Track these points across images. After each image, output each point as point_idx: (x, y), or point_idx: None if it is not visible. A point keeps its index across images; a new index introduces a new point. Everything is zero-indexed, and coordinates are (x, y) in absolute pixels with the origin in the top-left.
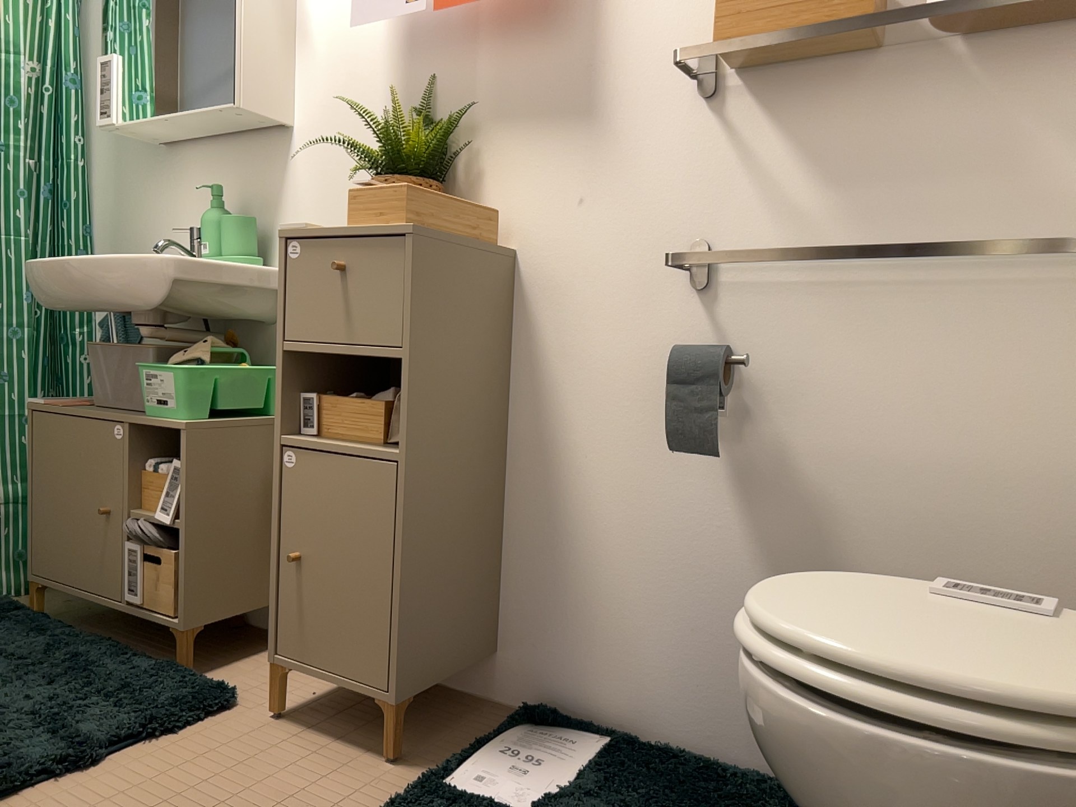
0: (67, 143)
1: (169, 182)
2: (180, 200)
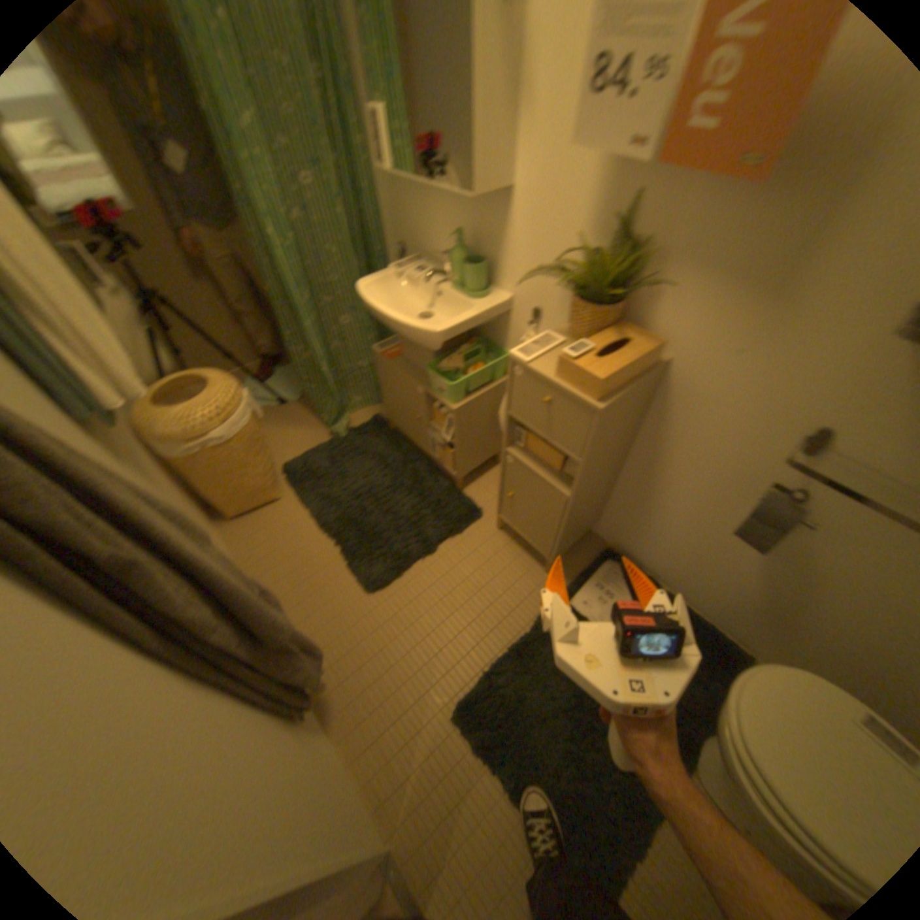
0: (353, 127)
1: (426, 191)
2: (435, 209)
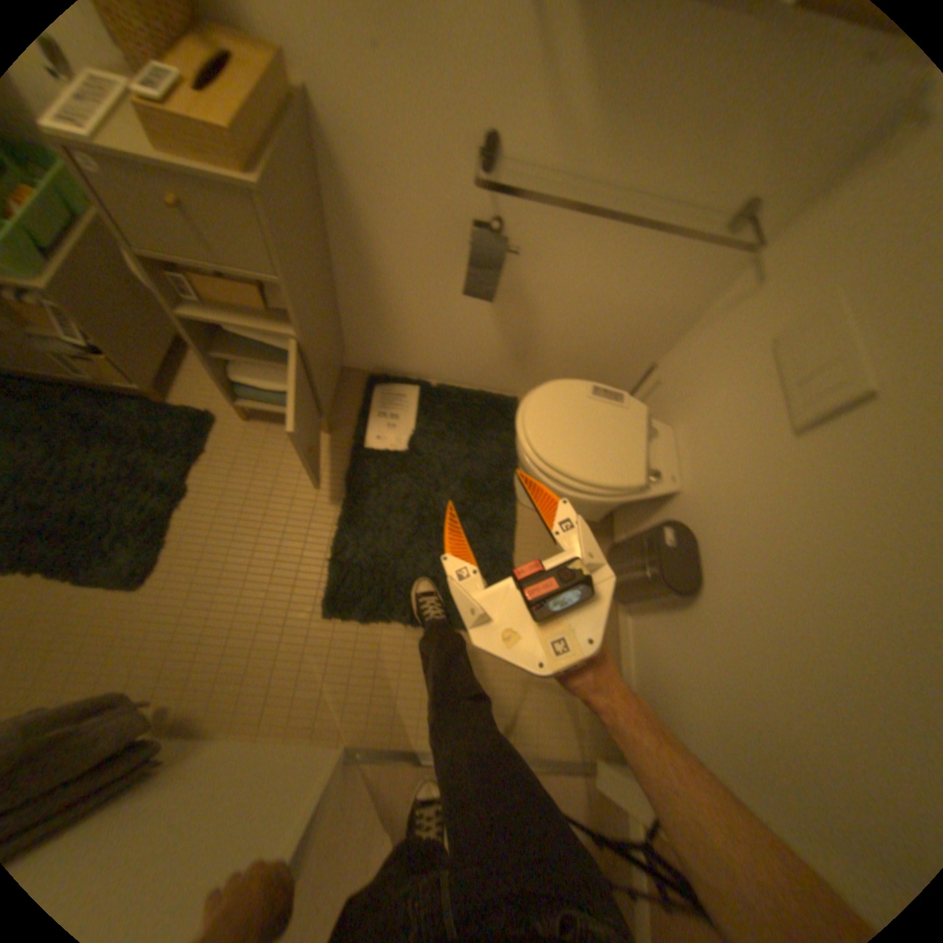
0: None
1: None
2: None
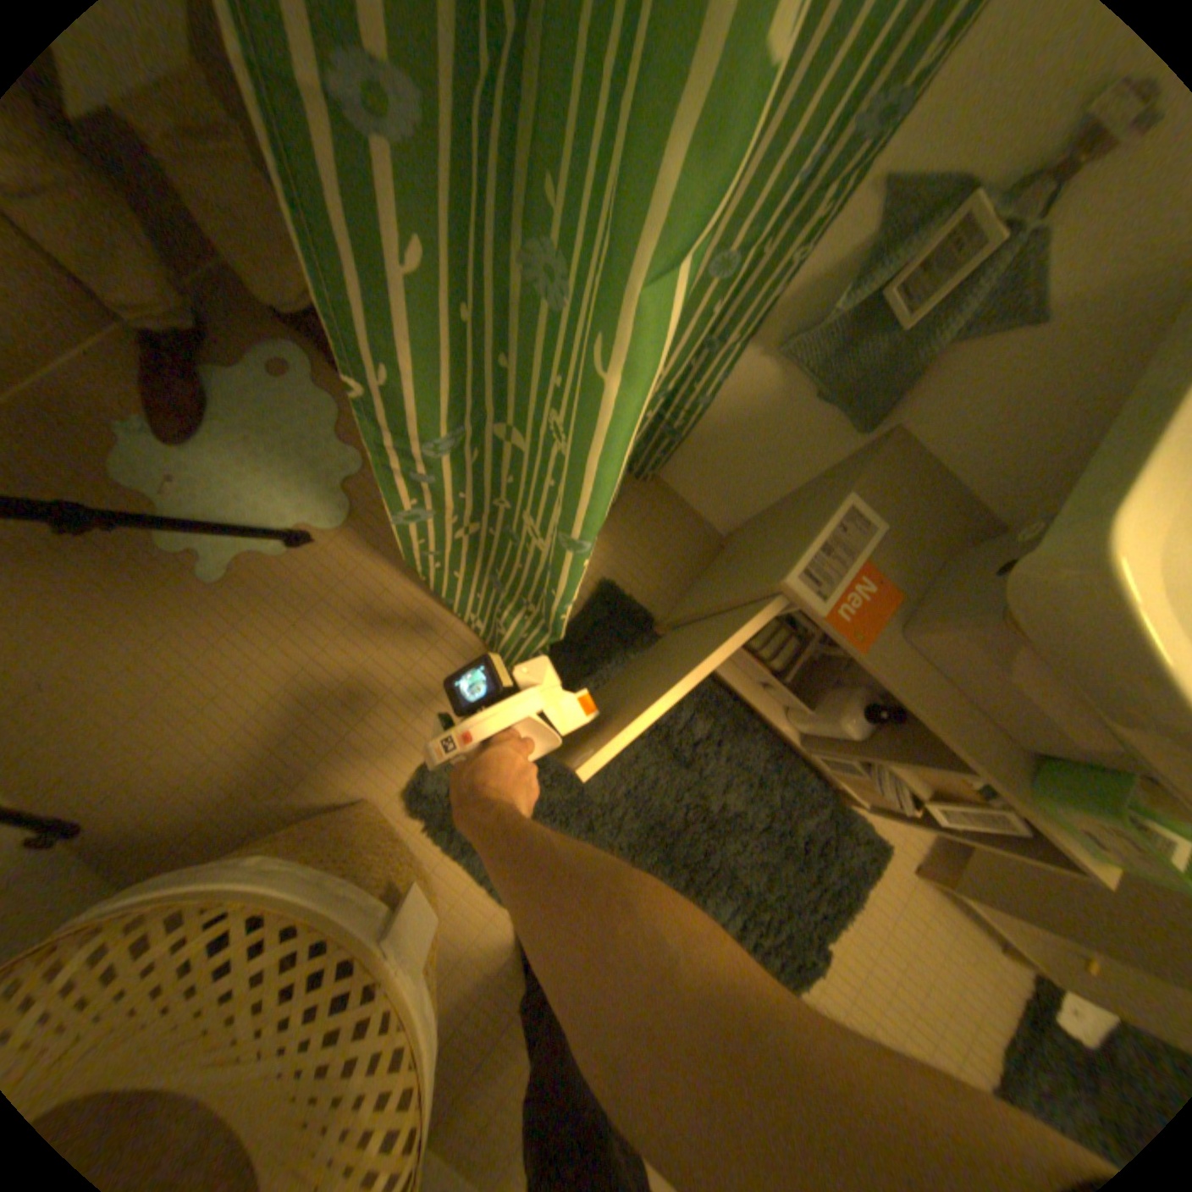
0: None
1: None
2: None
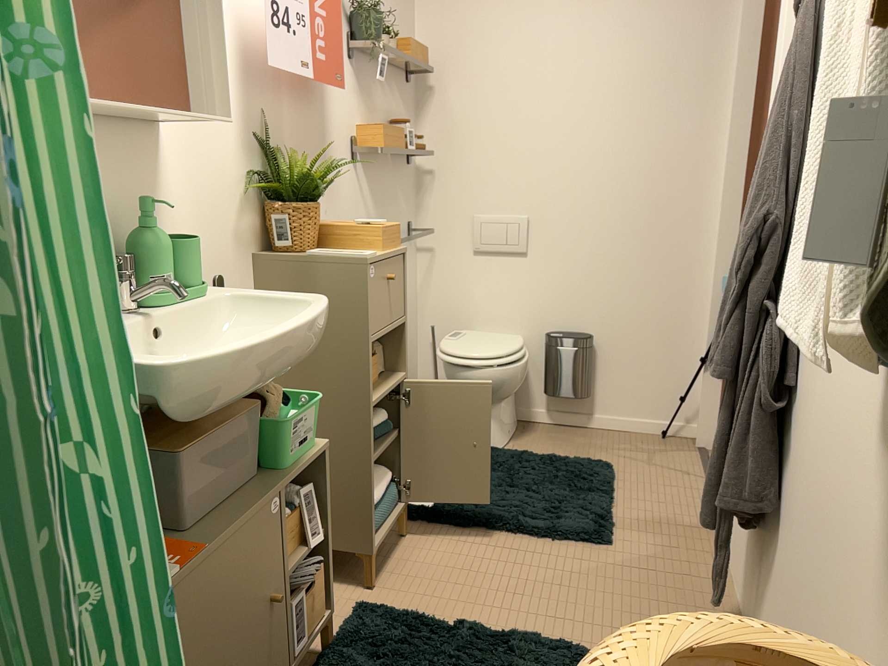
0: None
1: None
2: None
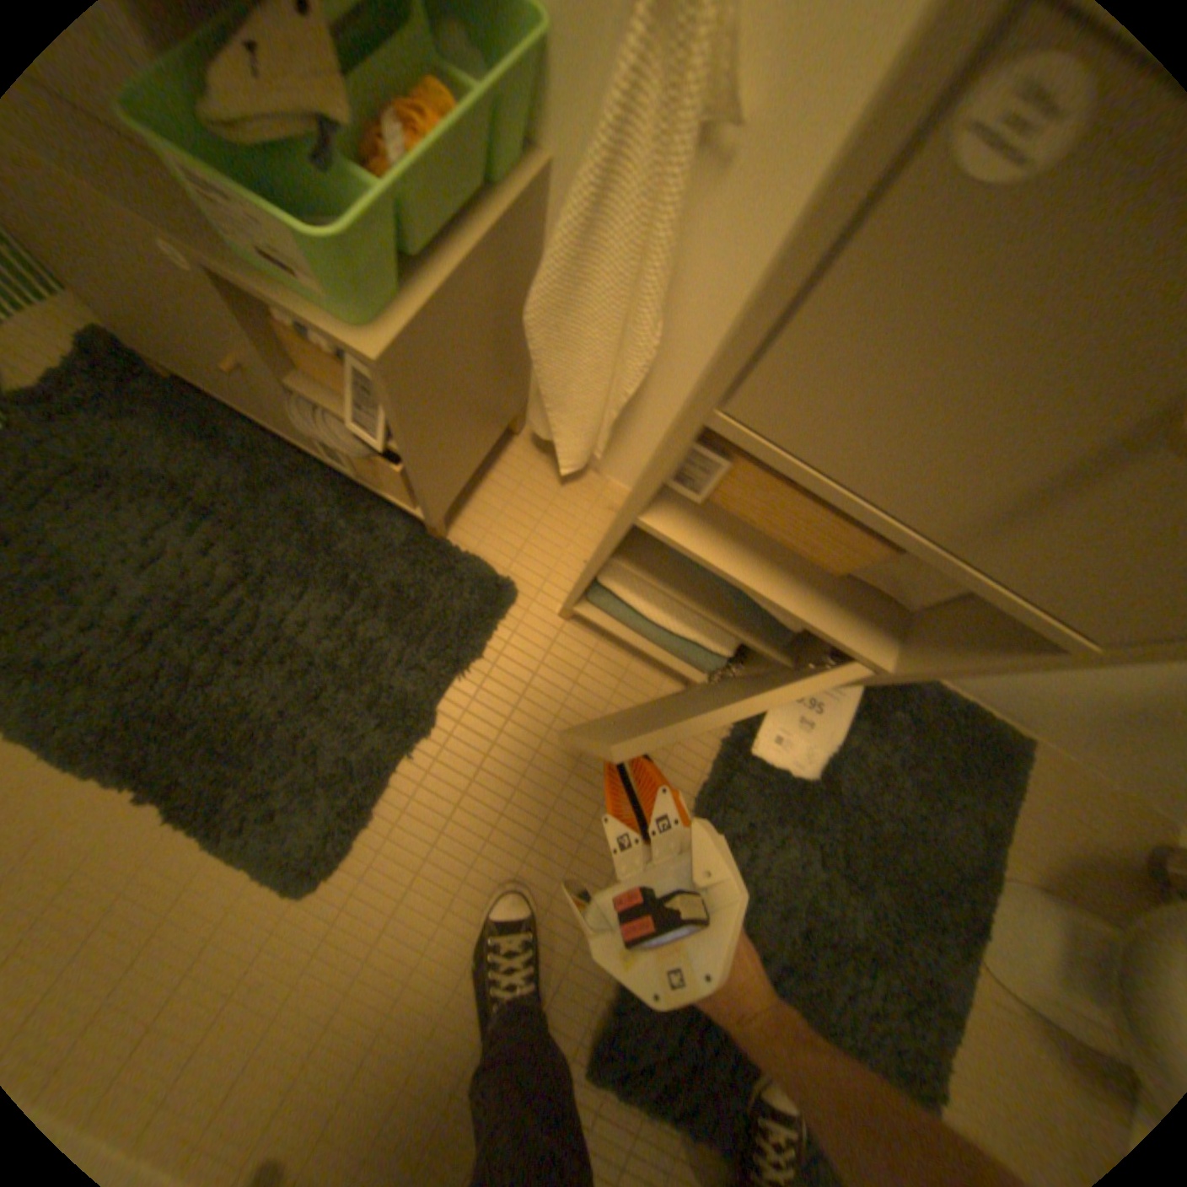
0: None
1: None
2: None
